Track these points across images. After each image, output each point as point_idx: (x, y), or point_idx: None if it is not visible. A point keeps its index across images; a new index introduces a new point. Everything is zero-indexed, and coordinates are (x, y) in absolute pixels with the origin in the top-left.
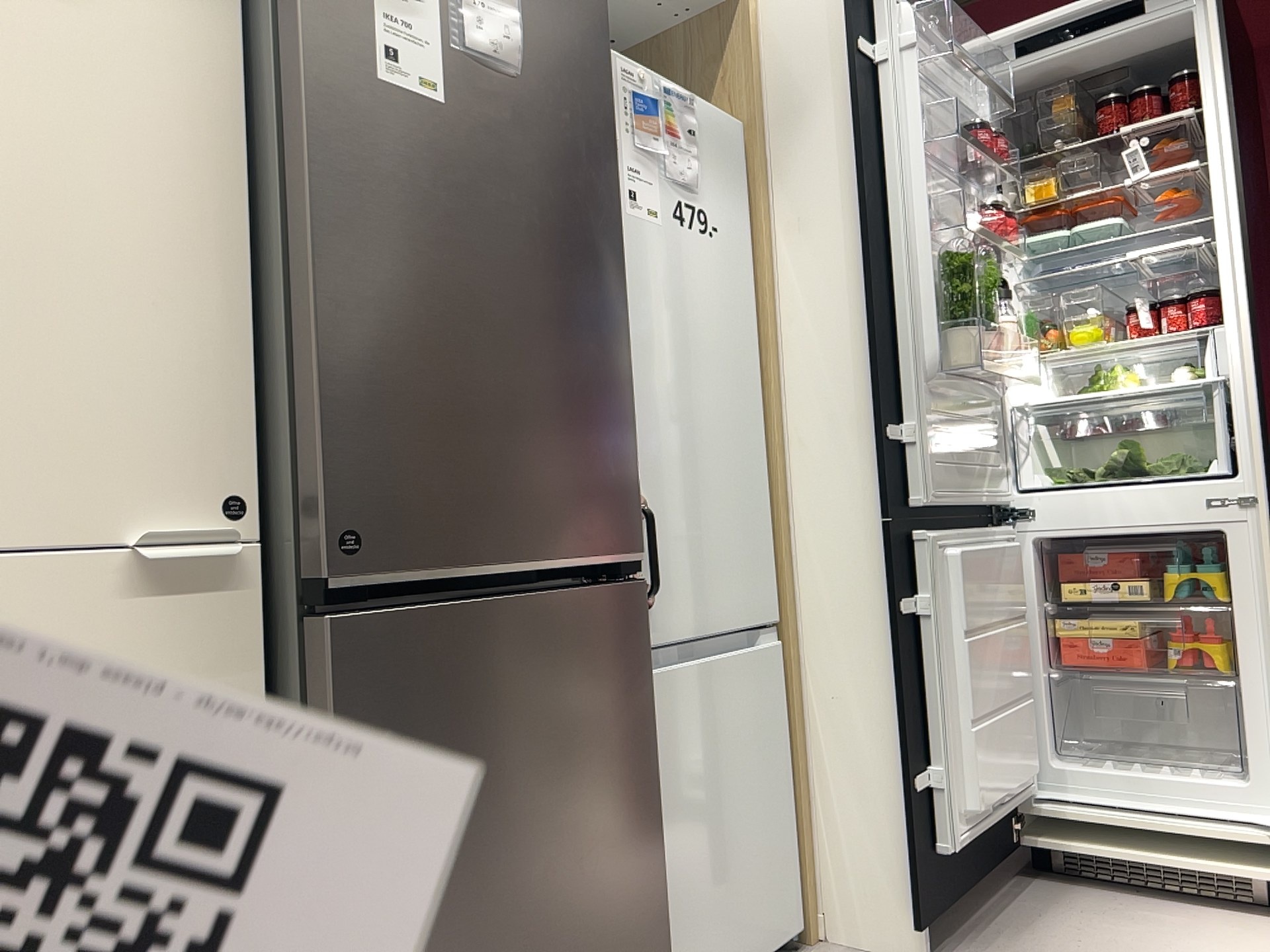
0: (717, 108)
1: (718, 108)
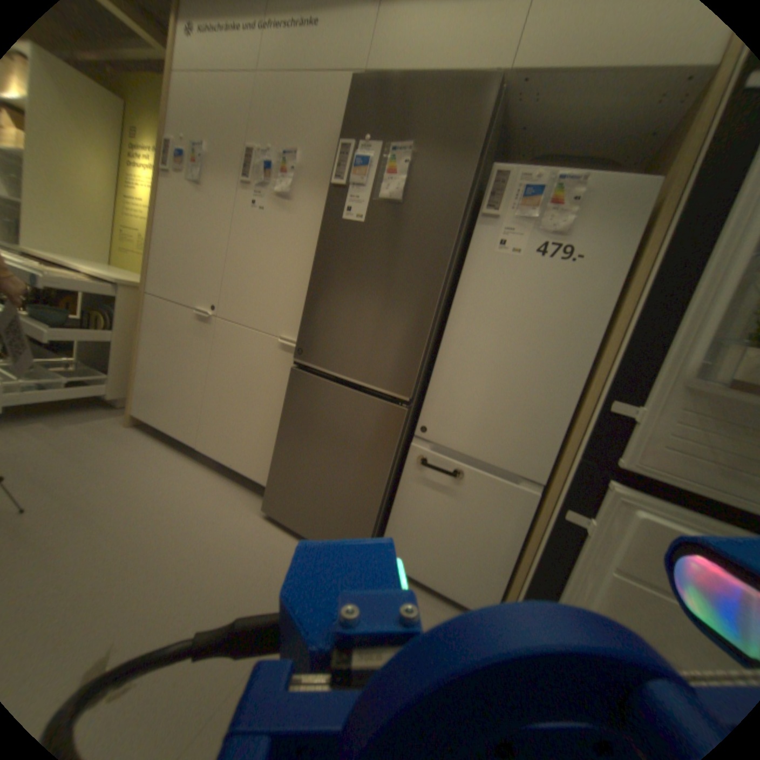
0: (627, 175)
1: (625, 175)
